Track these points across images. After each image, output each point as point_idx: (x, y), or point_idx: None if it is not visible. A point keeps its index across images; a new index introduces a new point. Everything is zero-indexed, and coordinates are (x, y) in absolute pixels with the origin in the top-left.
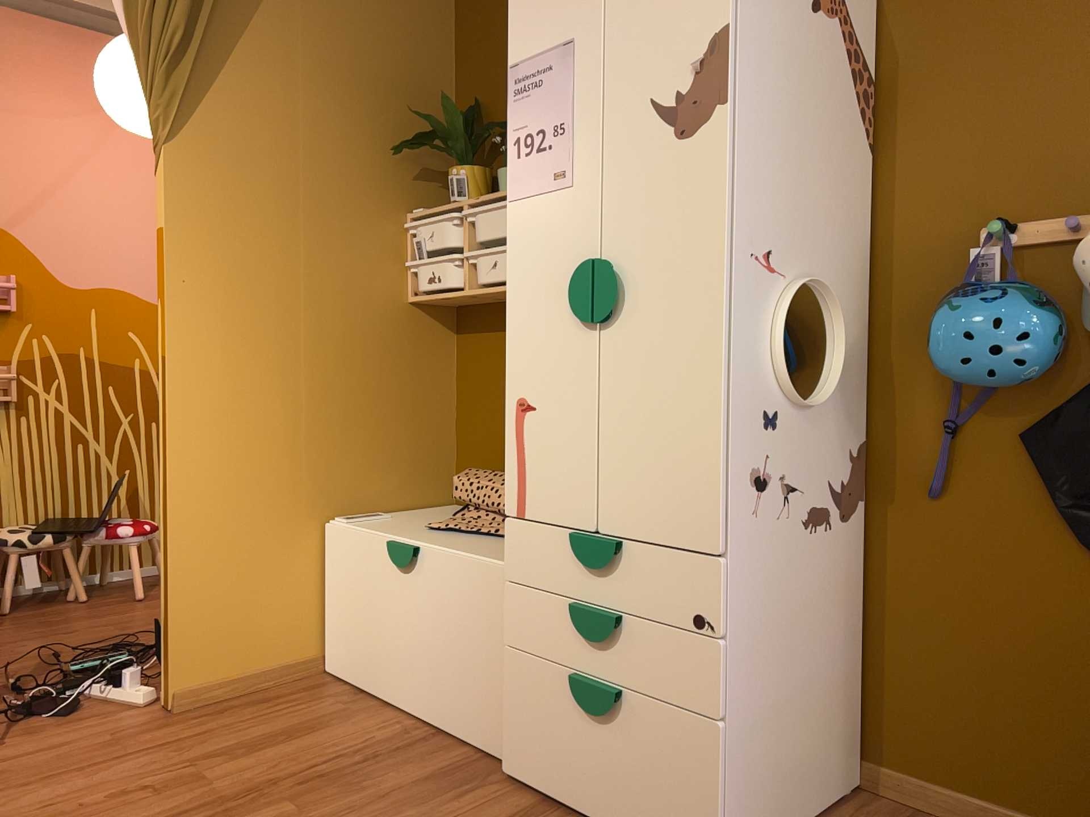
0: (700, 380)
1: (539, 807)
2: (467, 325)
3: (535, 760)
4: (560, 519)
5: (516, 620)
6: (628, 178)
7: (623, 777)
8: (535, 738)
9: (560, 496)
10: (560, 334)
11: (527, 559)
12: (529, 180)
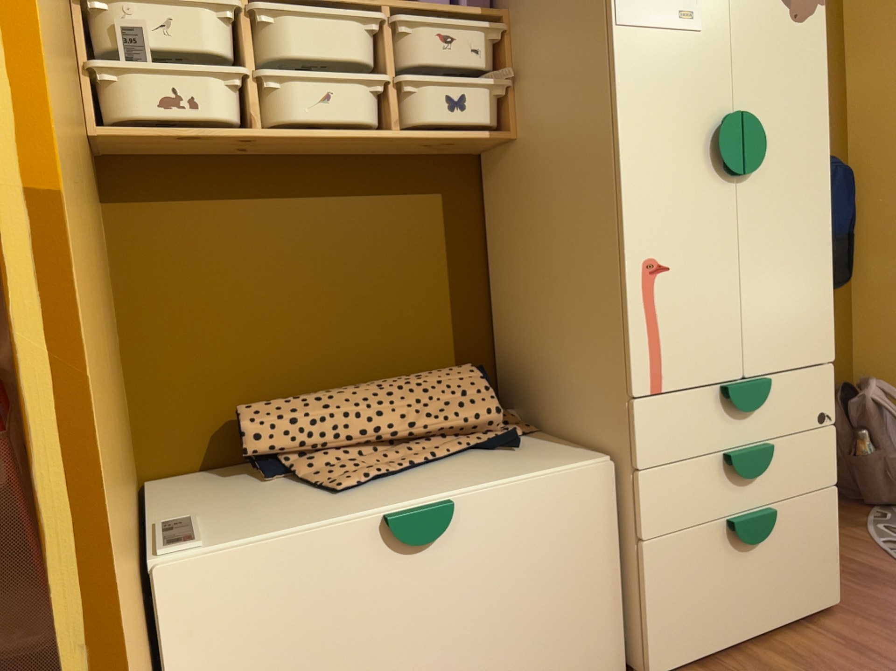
0: (817, 227)
1: (716, 669)
2: (138, 191)
3: (691, 633)
4: (706, 378)
5: (660, 506)
6: (755, 41)
7: (774, 580)
8: (690, 611)
9: (705, 355)
10: (697, 187)
11: (669, 433)
12: (648, 8)
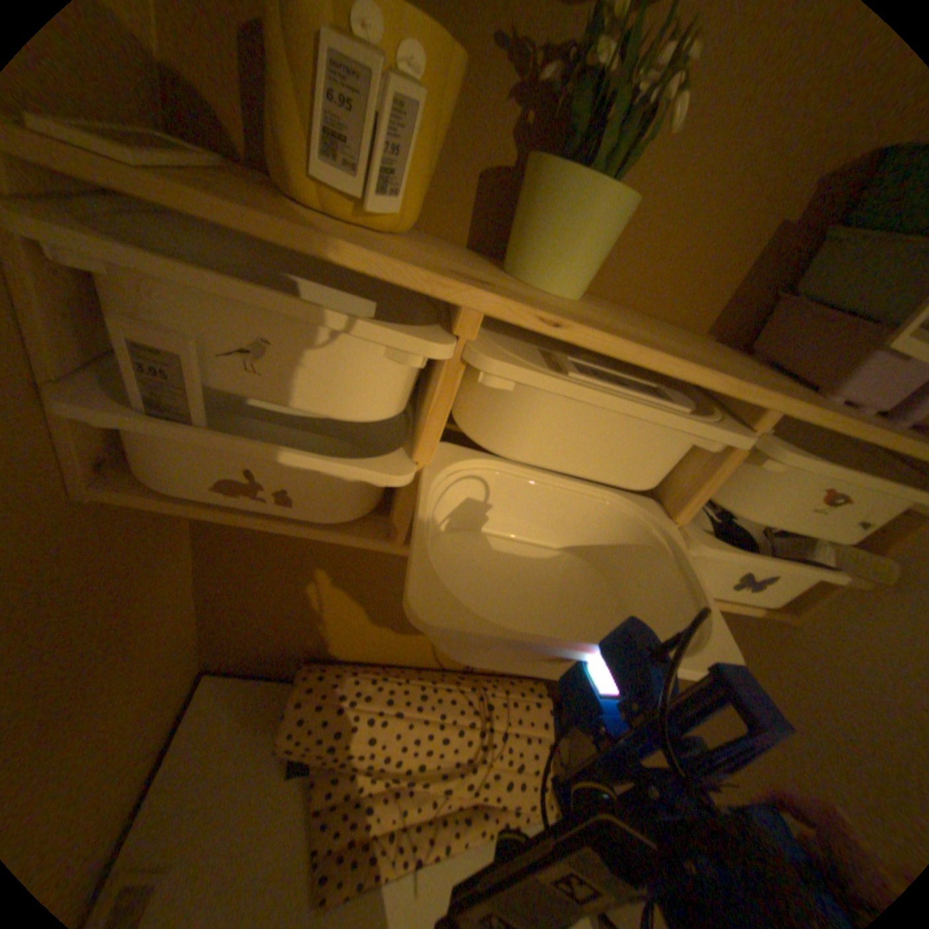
0: None
1: None
2: None
3: None
4: None
5: None
6: None
7: None
8: None
9: None
10: None
11: None
12: None
